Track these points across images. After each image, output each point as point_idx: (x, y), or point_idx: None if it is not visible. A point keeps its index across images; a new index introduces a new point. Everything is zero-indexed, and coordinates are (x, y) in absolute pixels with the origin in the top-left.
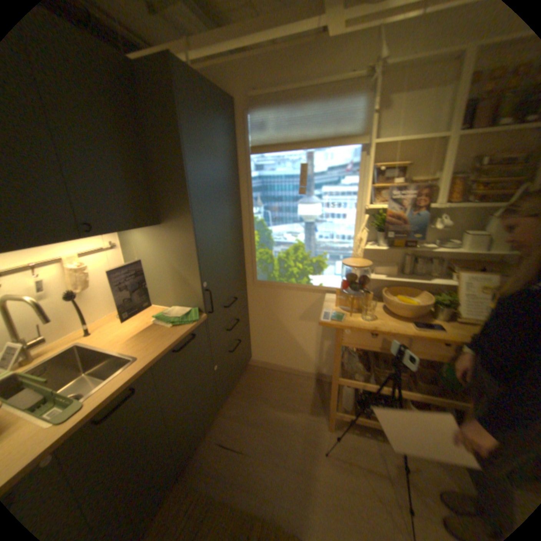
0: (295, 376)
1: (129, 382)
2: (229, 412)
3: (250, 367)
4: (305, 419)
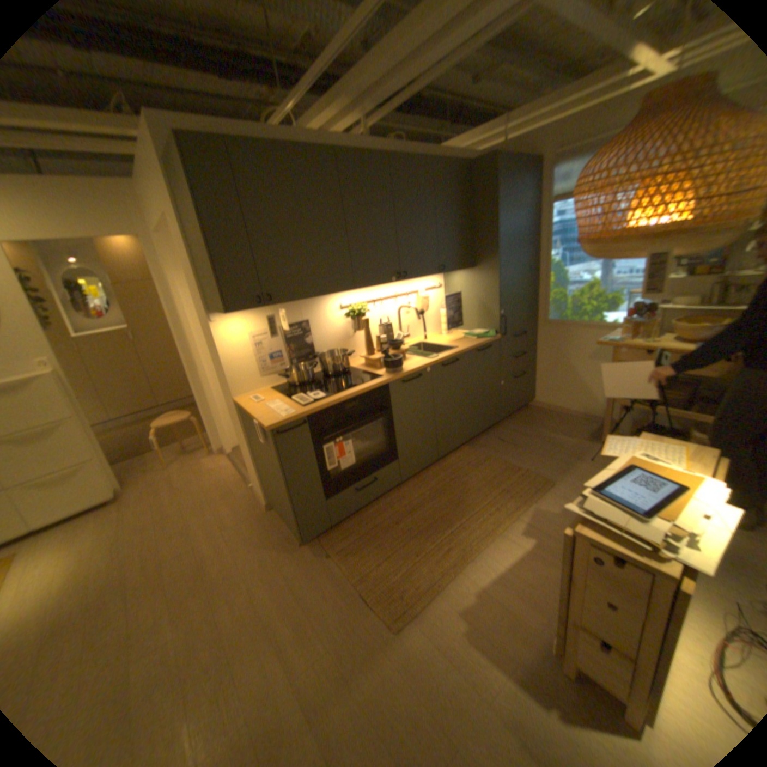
0: (578, 419)
1: (455, 354)
2: (508, 427)
3: (532, 407)
4: (579, 442)
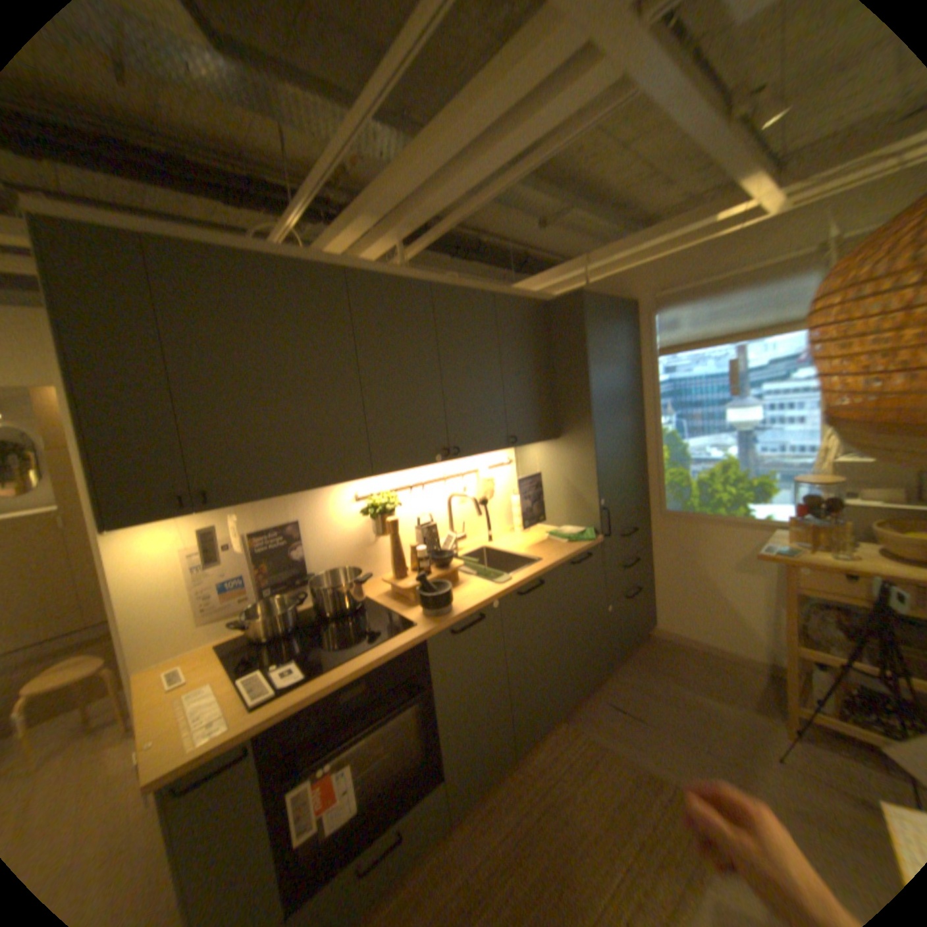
0: (731, 664)
1: (540, 573)
2: (625, 681)
3: (654, 640)
4: (747, 716)
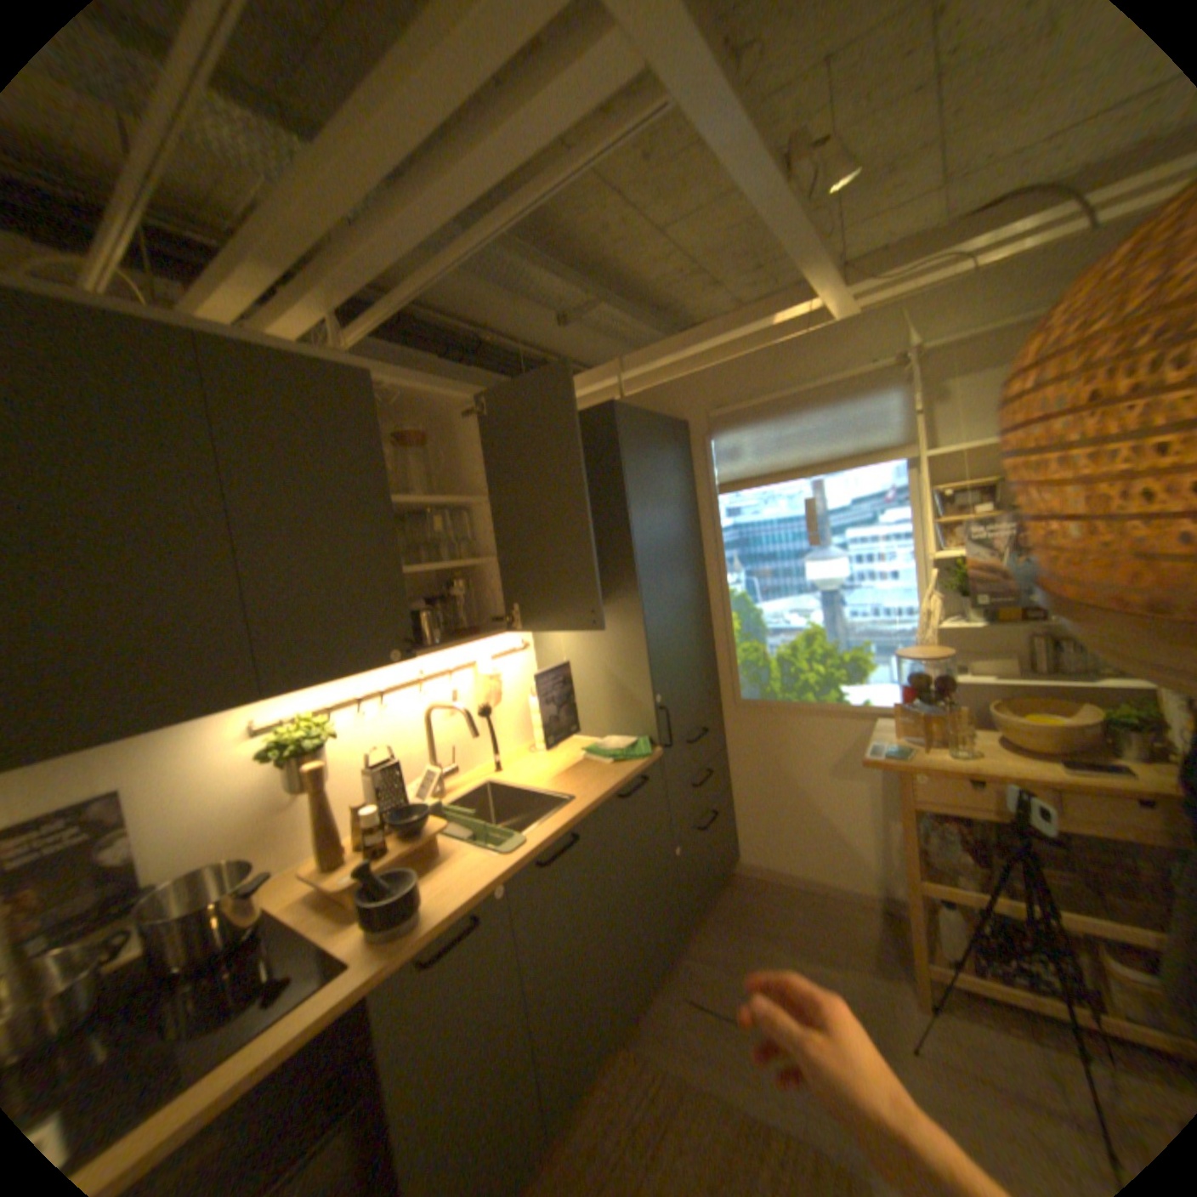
0: (836, 903)
1: (572, 823)
2: (704, 953)
3: (738, 879)
4: (864, 983)
